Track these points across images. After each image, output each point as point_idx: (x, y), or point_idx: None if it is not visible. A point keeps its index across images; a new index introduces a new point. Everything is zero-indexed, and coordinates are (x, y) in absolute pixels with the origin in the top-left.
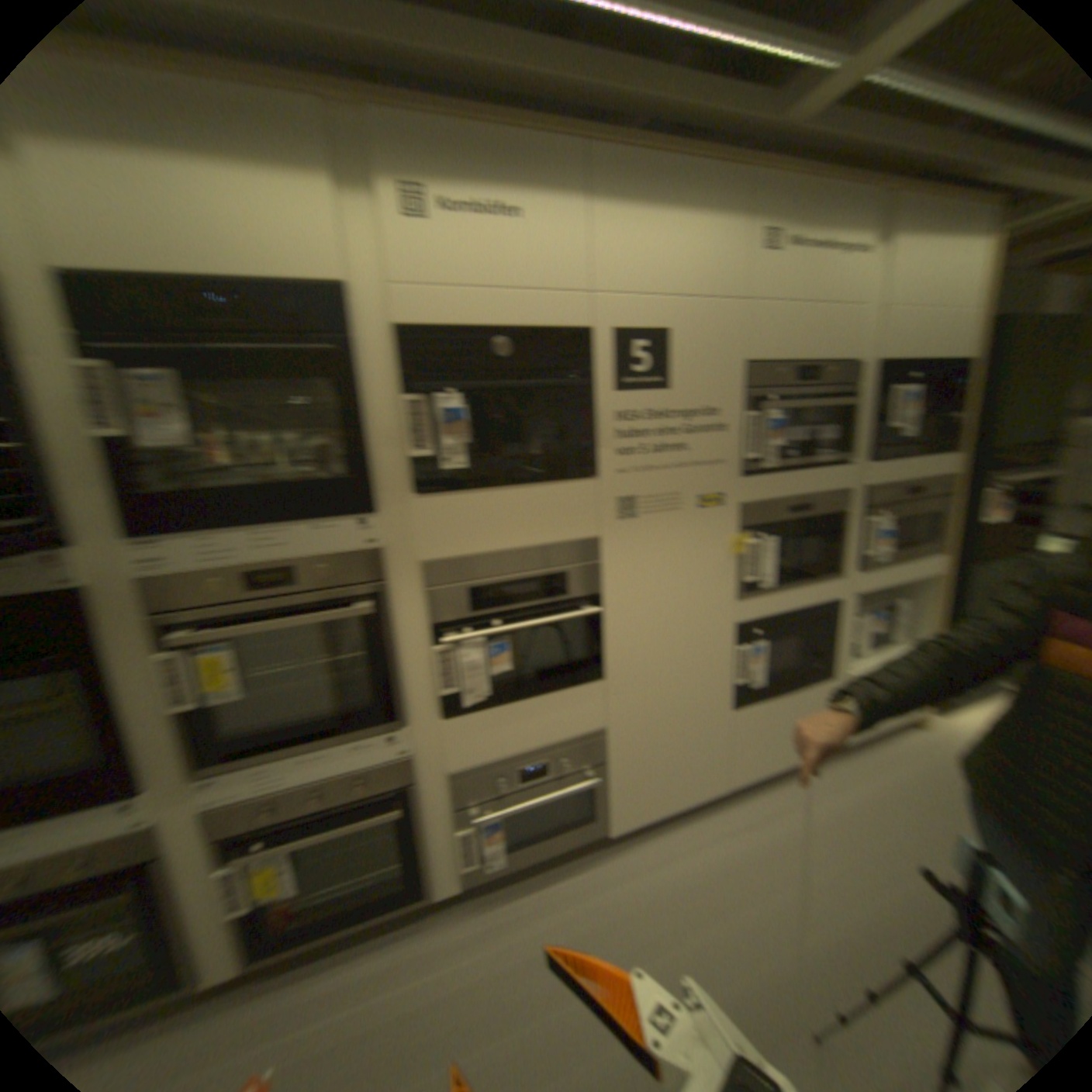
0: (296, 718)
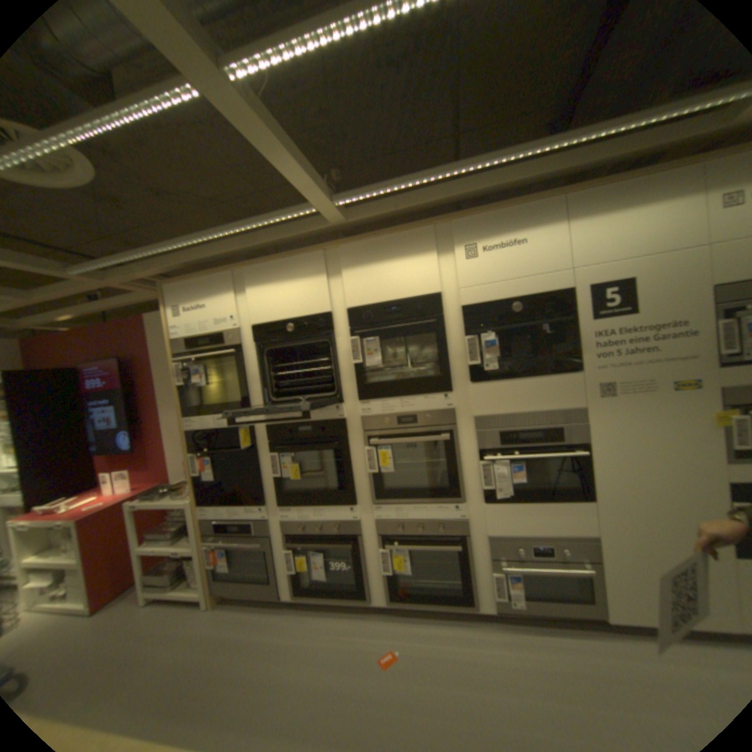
0: (418, 488)
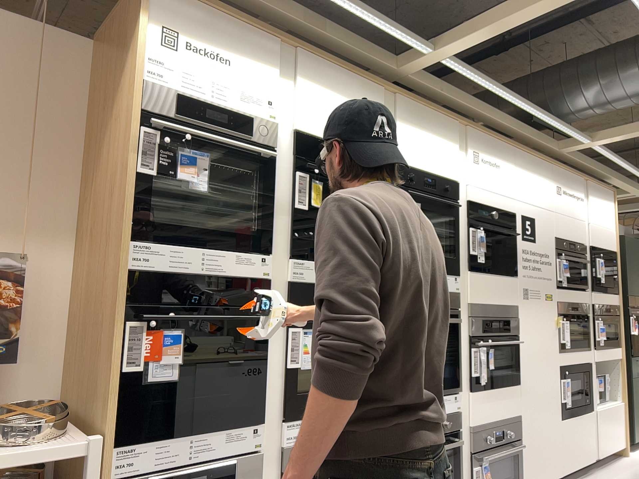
0: None
